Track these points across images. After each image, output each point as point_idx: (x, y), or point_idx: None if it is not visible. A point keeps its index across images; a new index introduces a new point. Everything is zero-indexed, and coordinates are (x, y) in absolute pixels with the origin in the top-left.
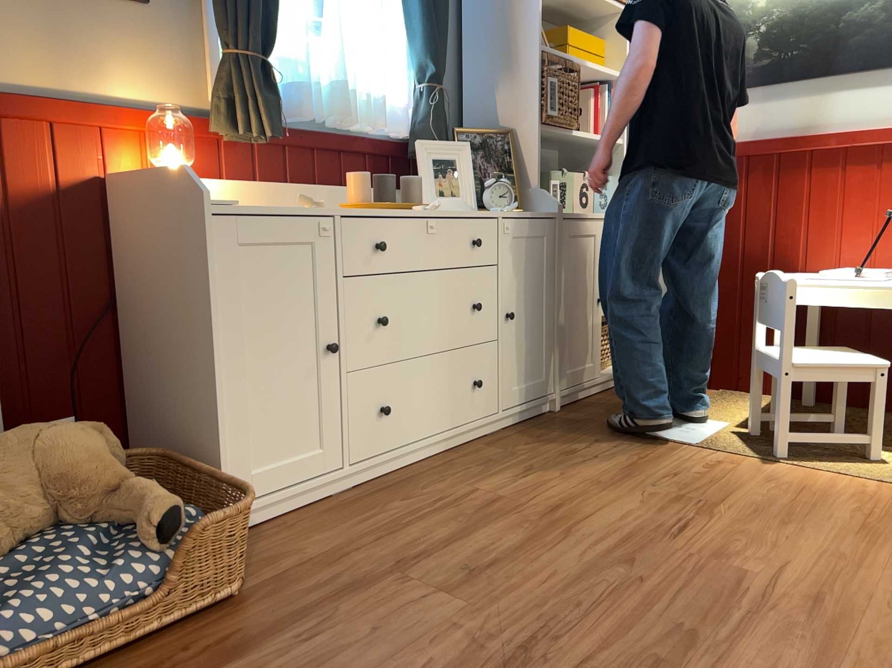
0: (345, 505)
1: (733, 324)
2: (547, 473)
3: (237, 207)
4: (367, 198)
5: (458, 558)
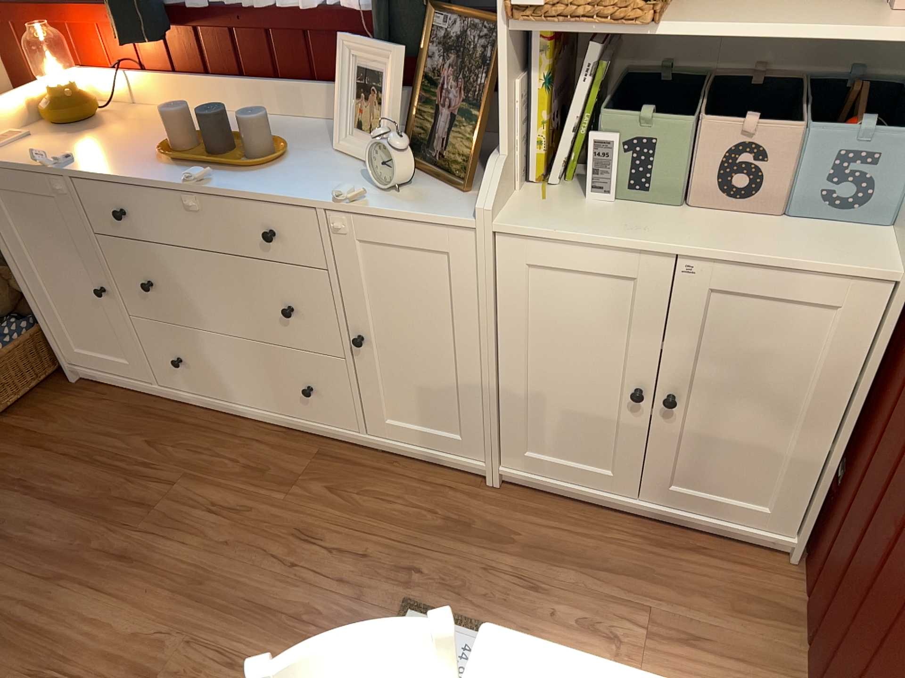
0: (141, 411)
1: (865, 674)
2: (229, 529)
3: (4, 153)
4: (178, 140)
5: (23, 513)
